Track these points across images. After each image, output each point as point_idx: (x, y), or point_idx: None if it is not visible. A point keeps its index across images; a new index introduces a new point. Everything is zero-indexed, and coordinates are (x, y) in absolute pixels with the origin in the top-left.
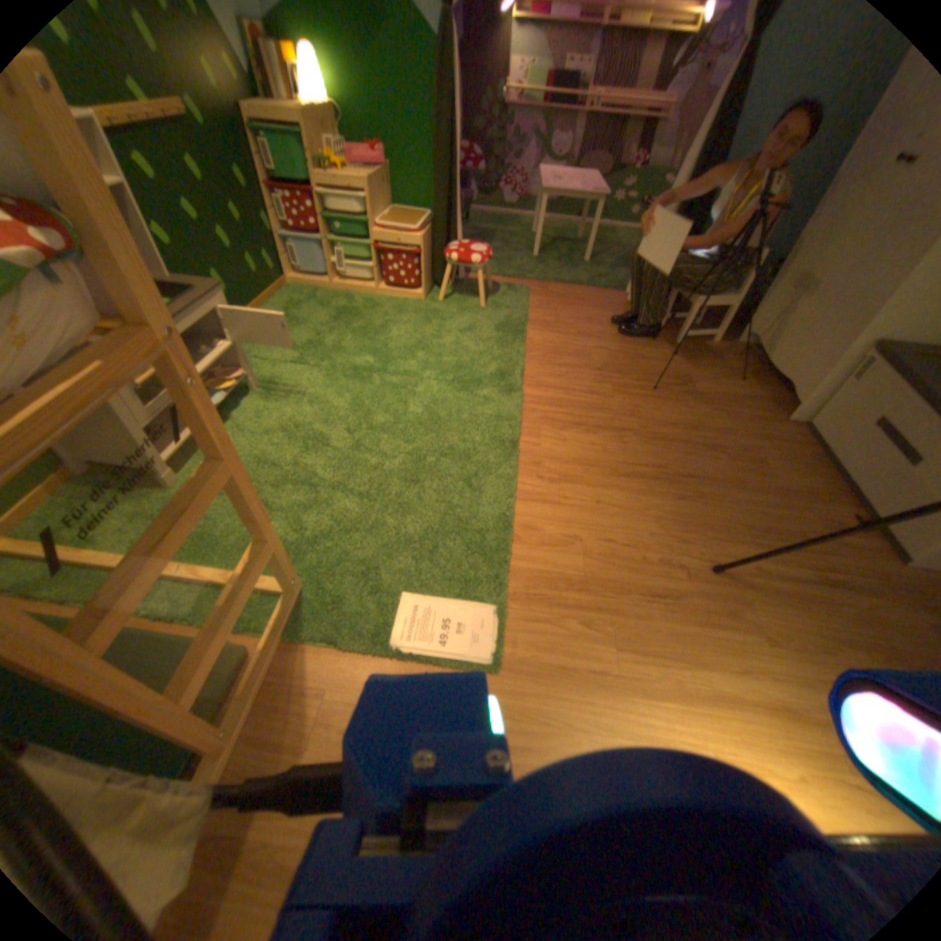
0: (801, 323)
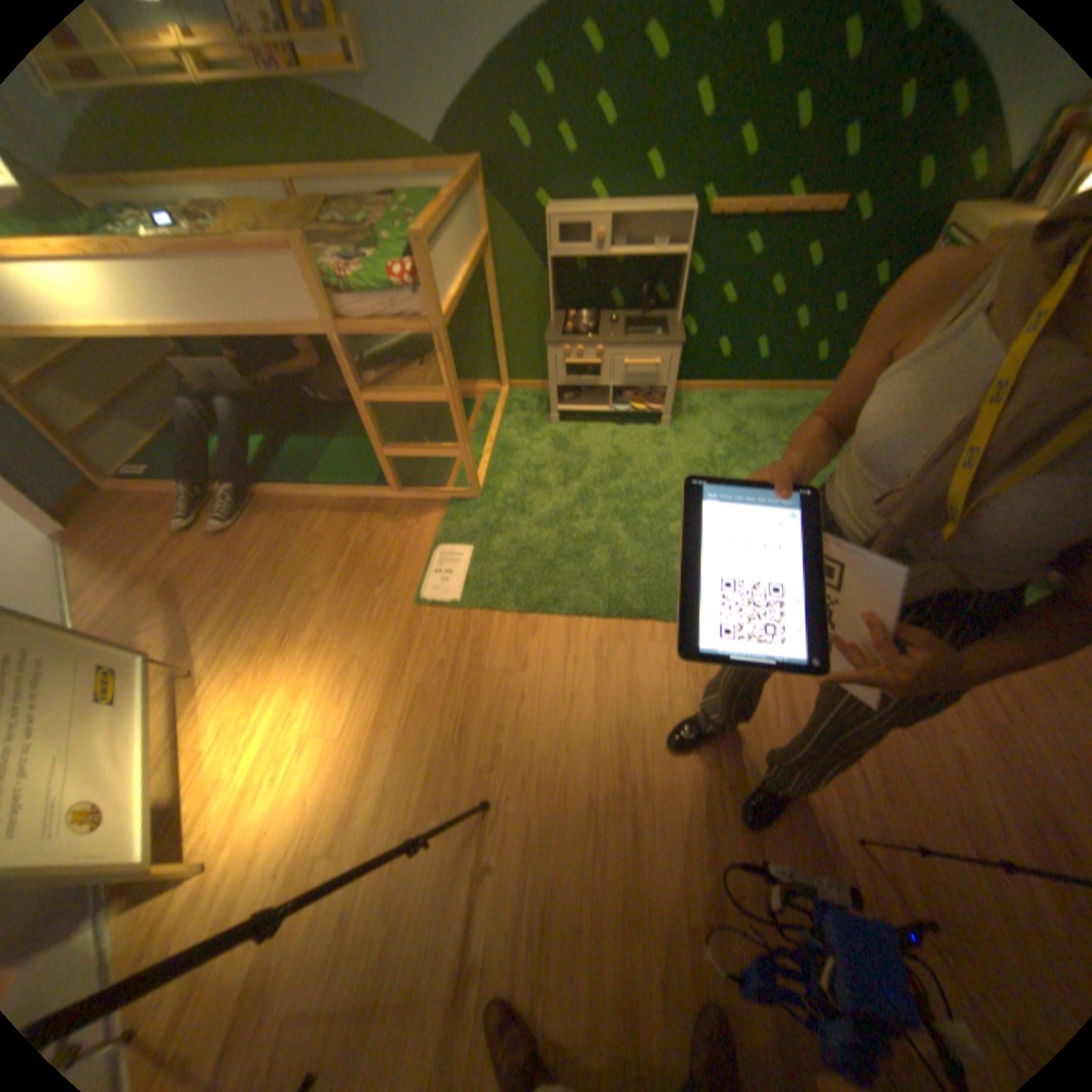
0: None
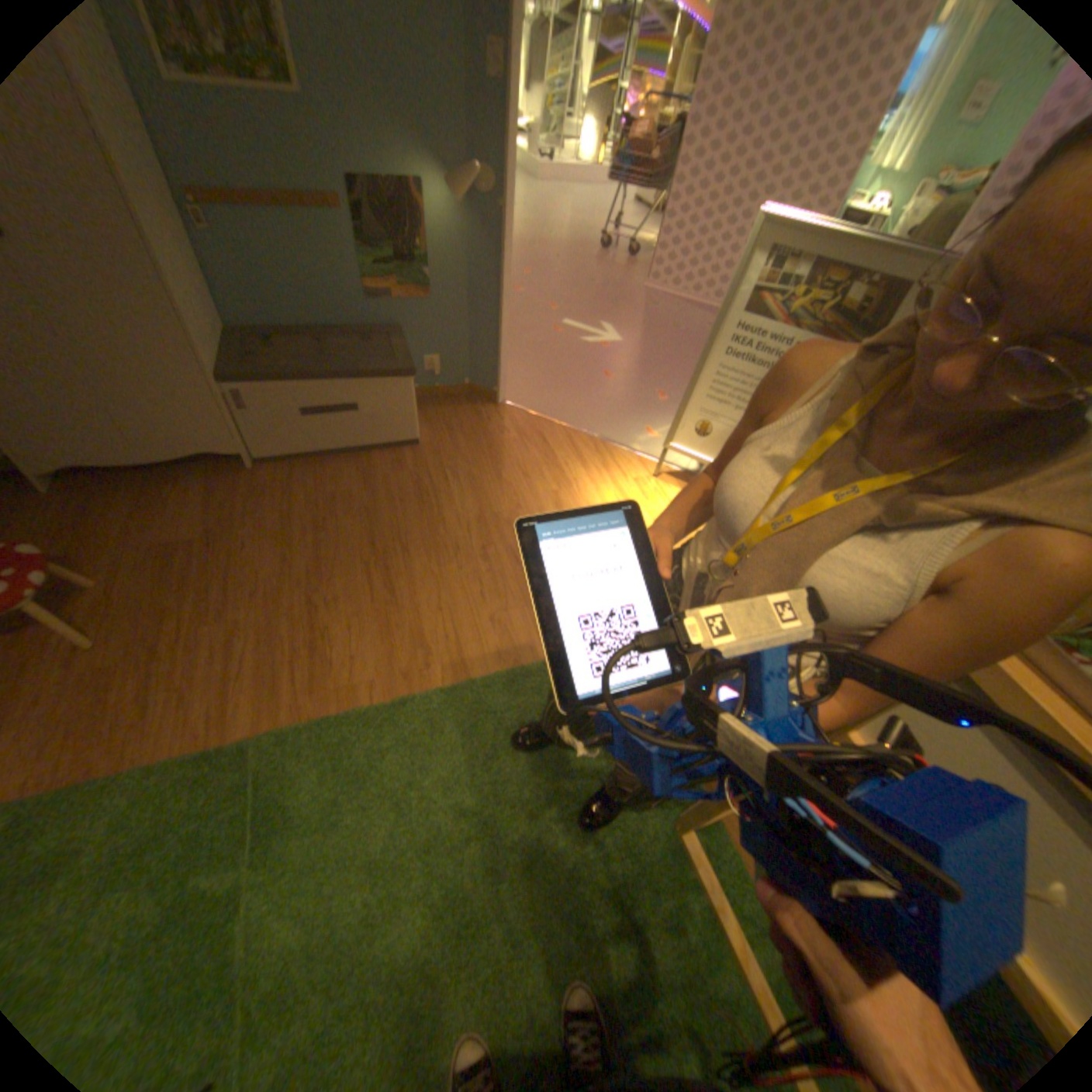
0: (107, 411)
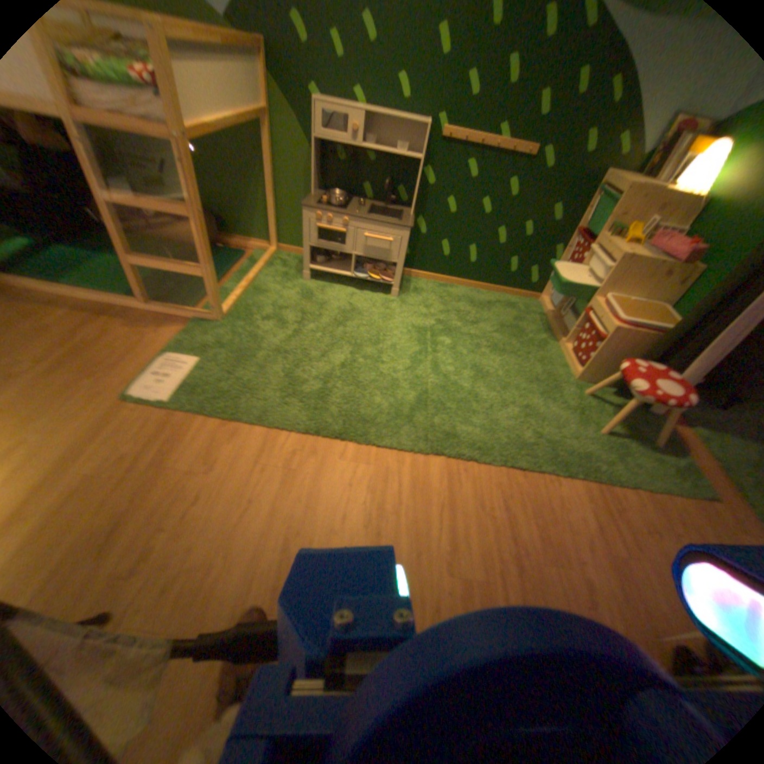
0: None
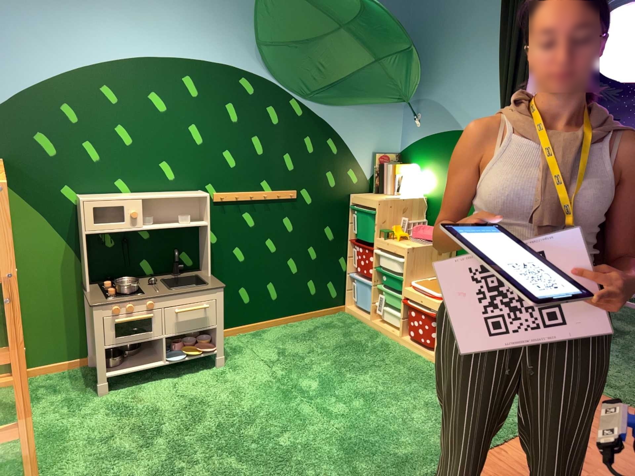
0: None
